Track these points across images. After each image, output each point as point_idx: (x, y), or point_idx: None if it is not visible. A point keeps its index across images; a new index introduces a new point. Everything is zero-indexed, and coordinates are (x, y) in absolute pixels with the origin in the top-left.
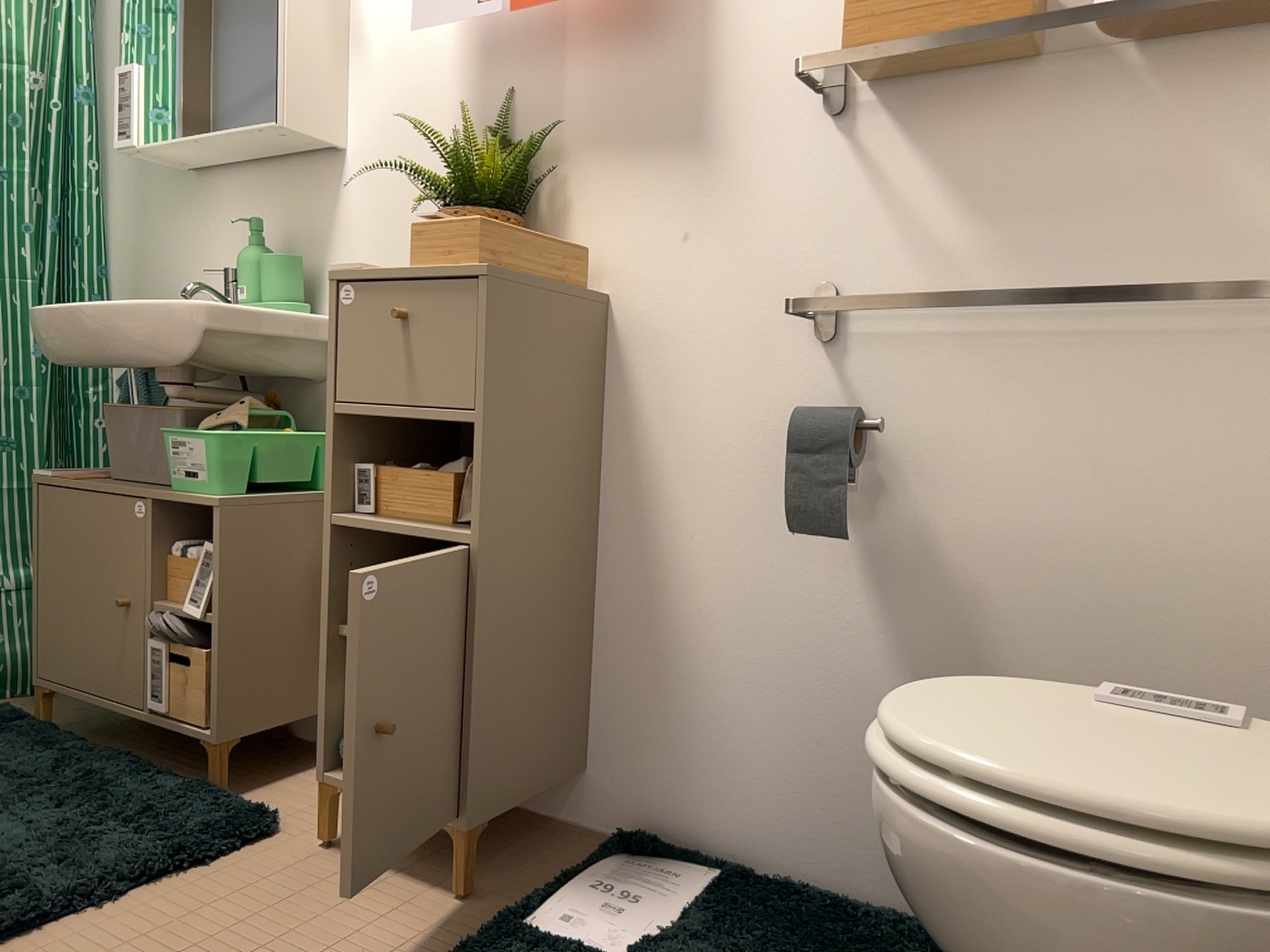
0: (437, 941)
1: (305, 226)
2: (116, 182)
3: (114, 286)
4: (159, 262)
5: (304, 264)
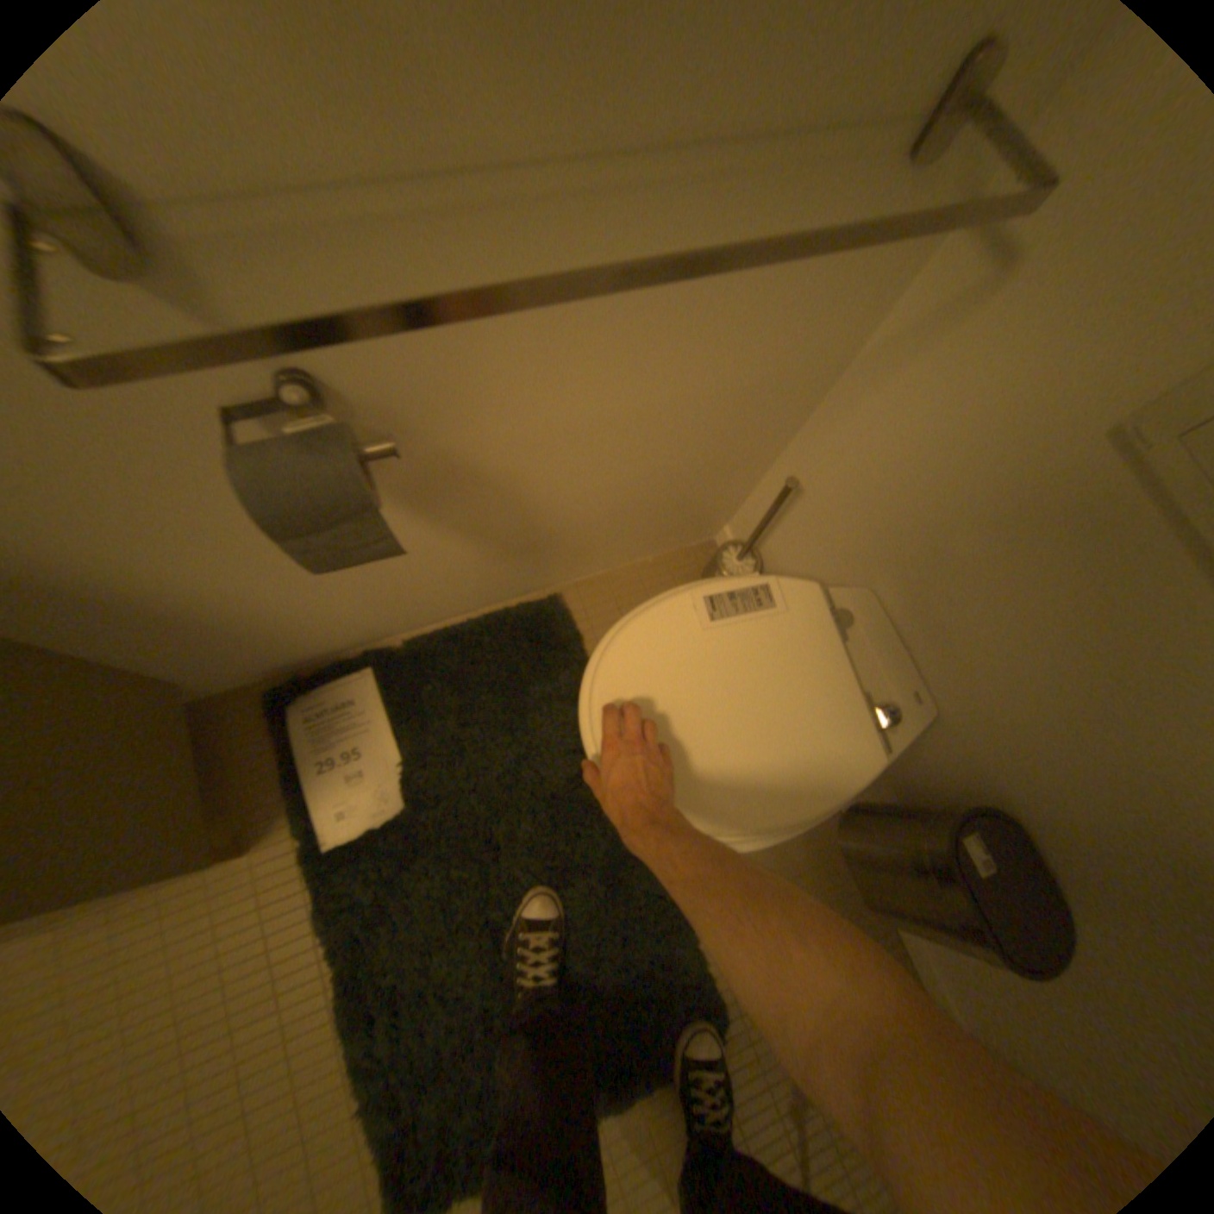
0: (273, 900)
1: None
2: None
3: None
4: None
5: None
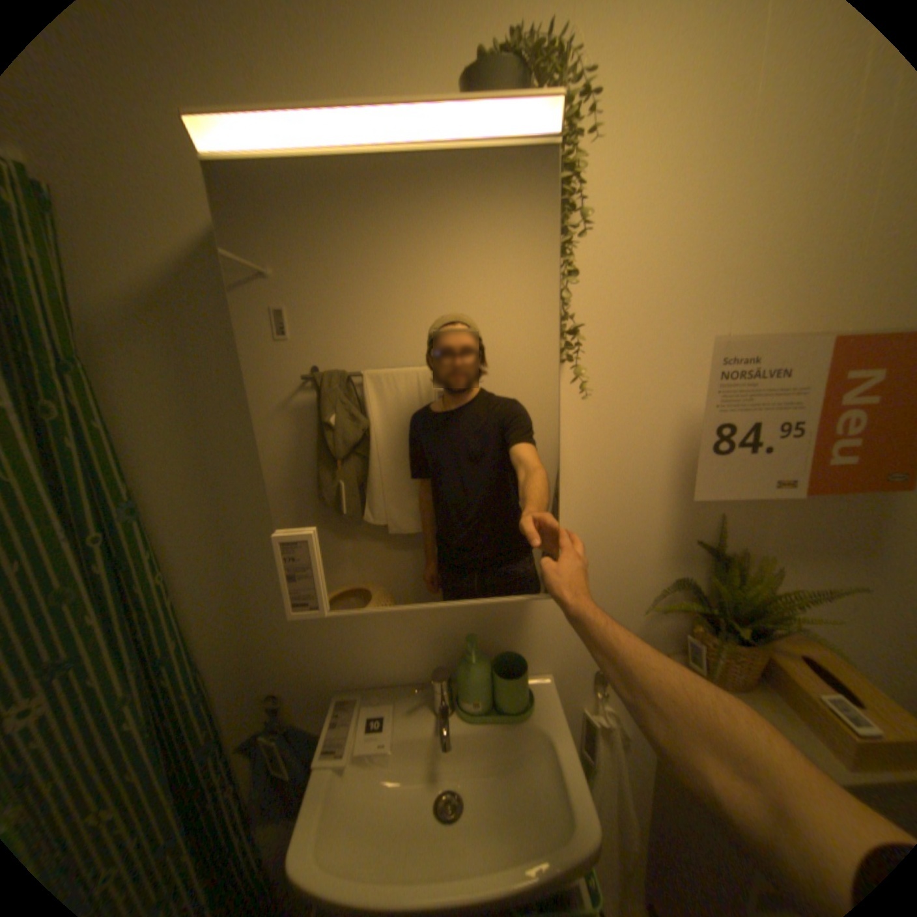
0: None
1: (488, 611)
2: (177, 576)
3: (203, 670)
4: (275, 646)
5: (490, 639)
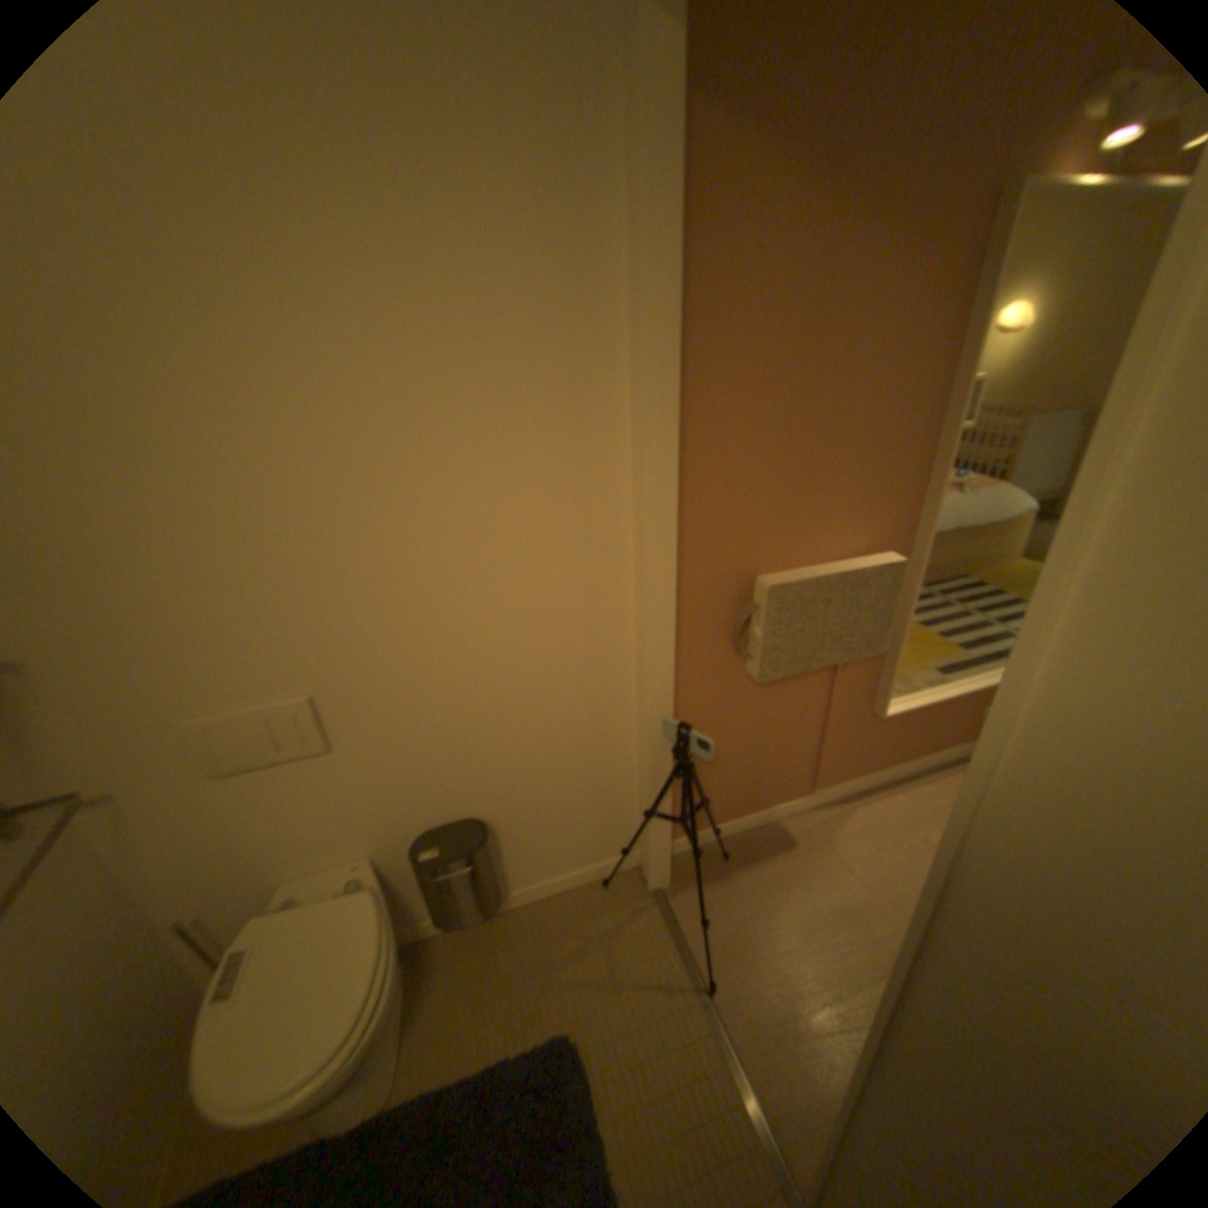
0: None
1: None
2: None
3: None
4: None
5: None
